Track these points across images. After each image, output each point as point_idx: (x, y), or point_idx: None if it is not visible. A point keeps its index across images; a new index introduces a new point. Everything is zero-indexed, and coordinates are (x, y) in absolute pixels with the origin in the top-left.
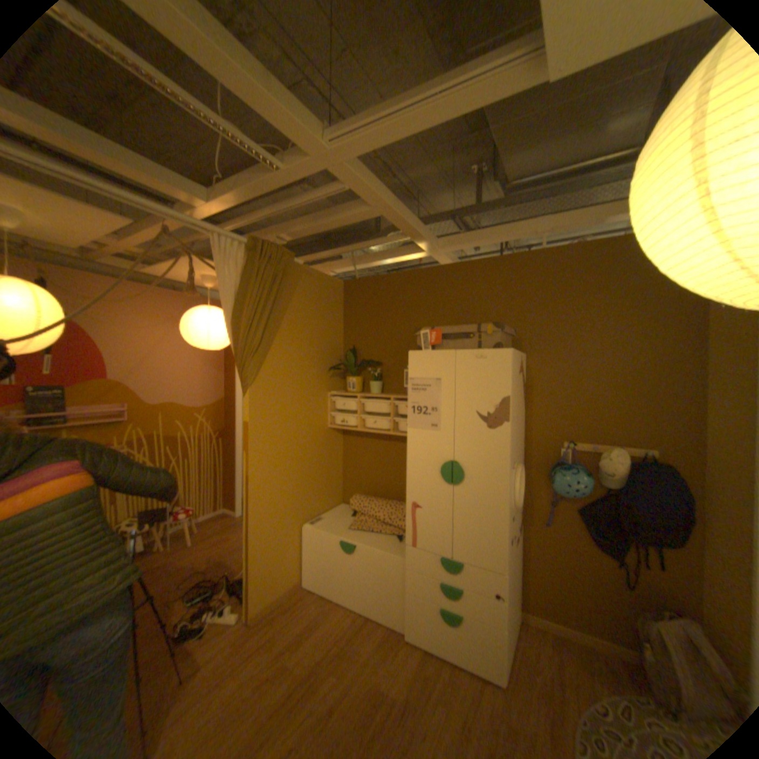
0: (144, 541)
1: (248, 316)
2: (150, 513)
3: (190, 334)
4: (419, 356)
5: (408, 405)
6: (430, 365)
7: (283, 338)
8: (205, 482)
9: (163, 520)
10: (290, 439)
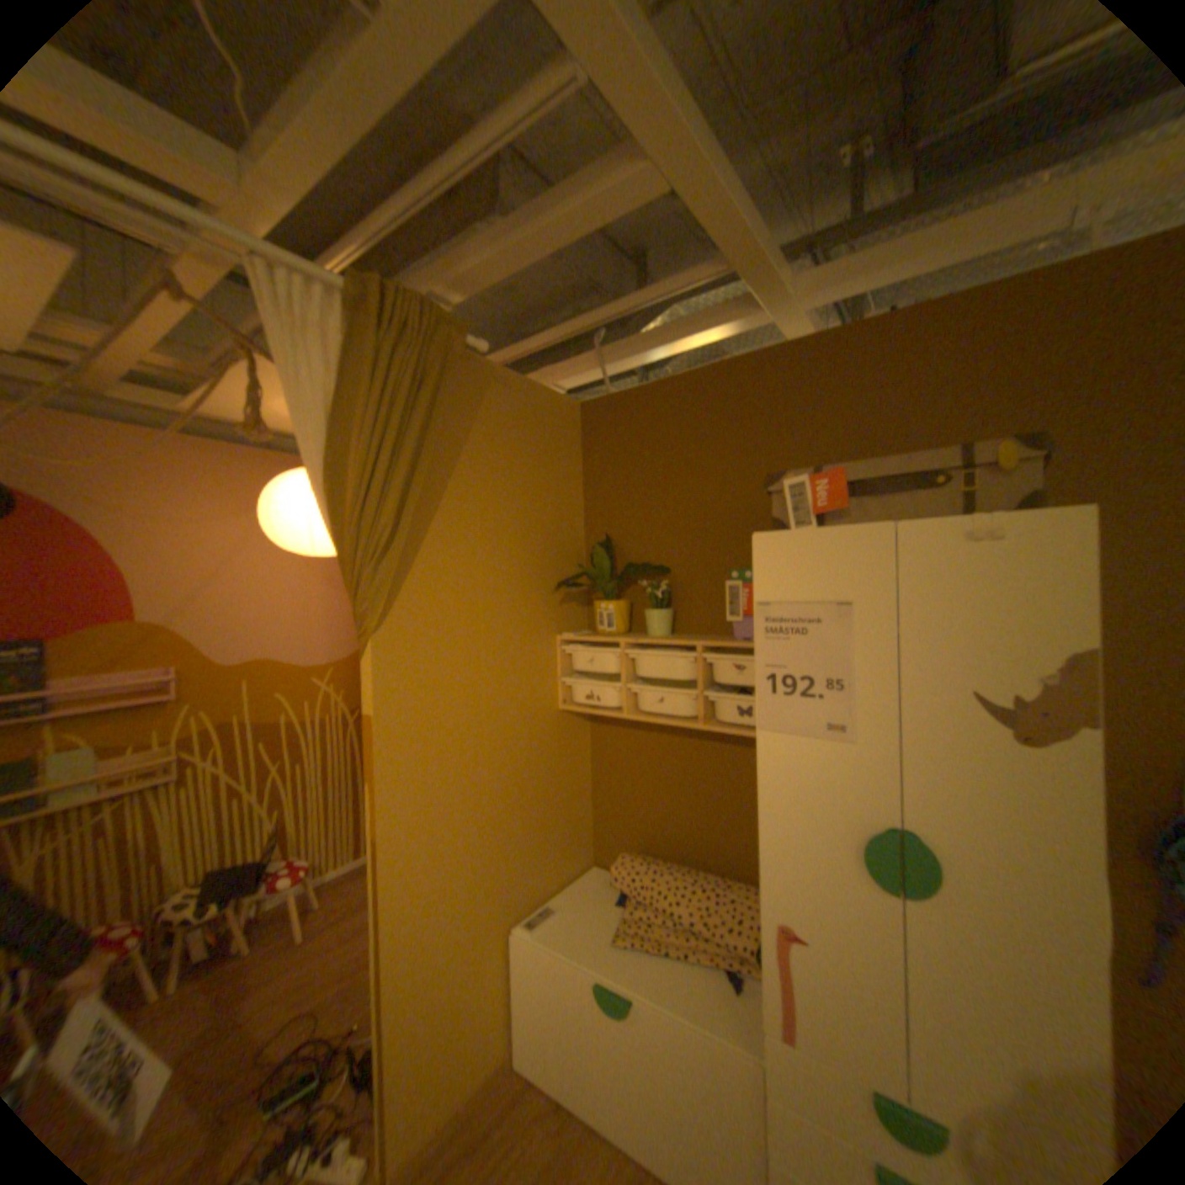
0: (220, 928)
1: (361, 467)
2: (230, 871)
3: (275, 524)
4: (784, 544)
5: (756, 672)
6: (818, 564)
7: (453, 520)
8: (338, 805)
9: (249, 891)
10: (477, 743)
